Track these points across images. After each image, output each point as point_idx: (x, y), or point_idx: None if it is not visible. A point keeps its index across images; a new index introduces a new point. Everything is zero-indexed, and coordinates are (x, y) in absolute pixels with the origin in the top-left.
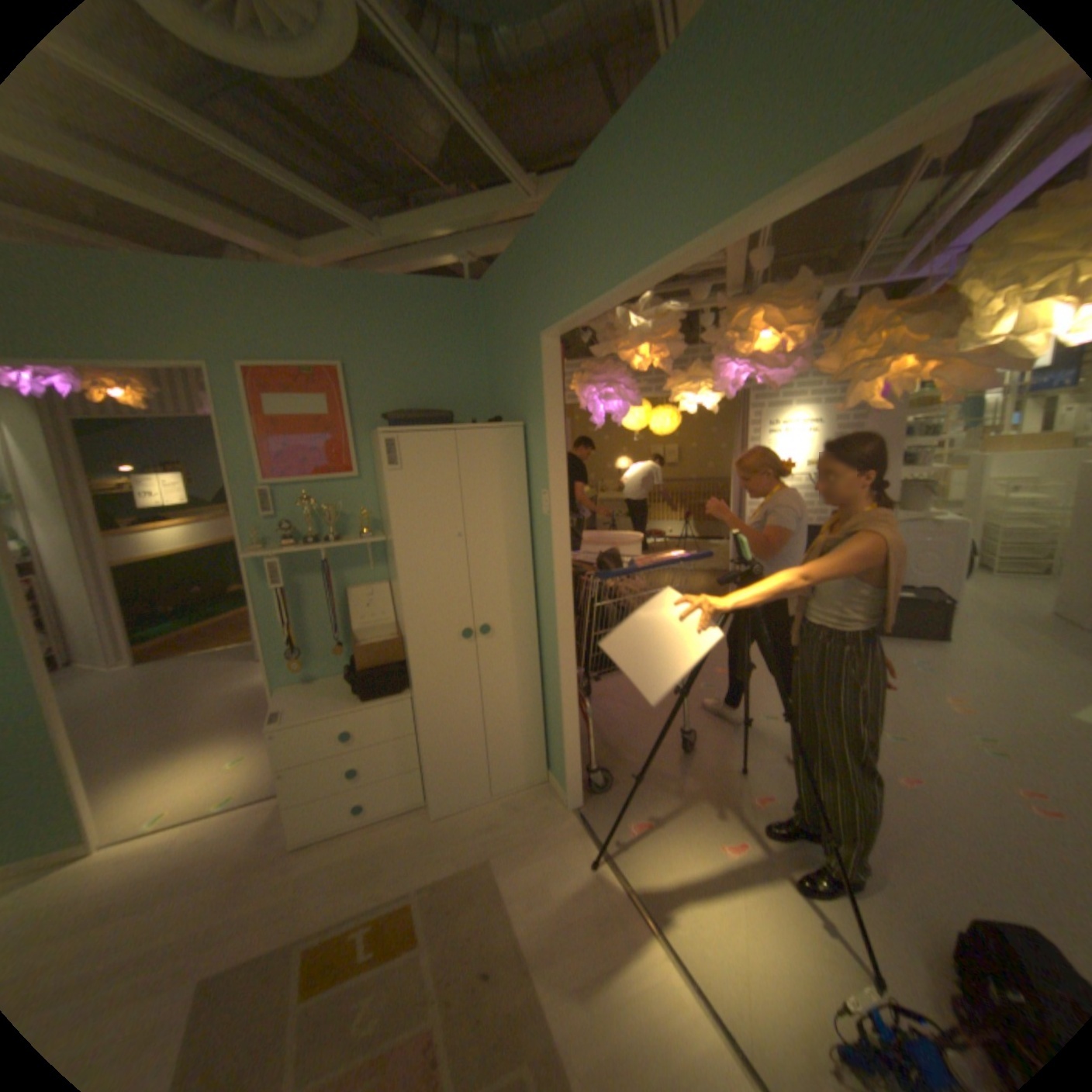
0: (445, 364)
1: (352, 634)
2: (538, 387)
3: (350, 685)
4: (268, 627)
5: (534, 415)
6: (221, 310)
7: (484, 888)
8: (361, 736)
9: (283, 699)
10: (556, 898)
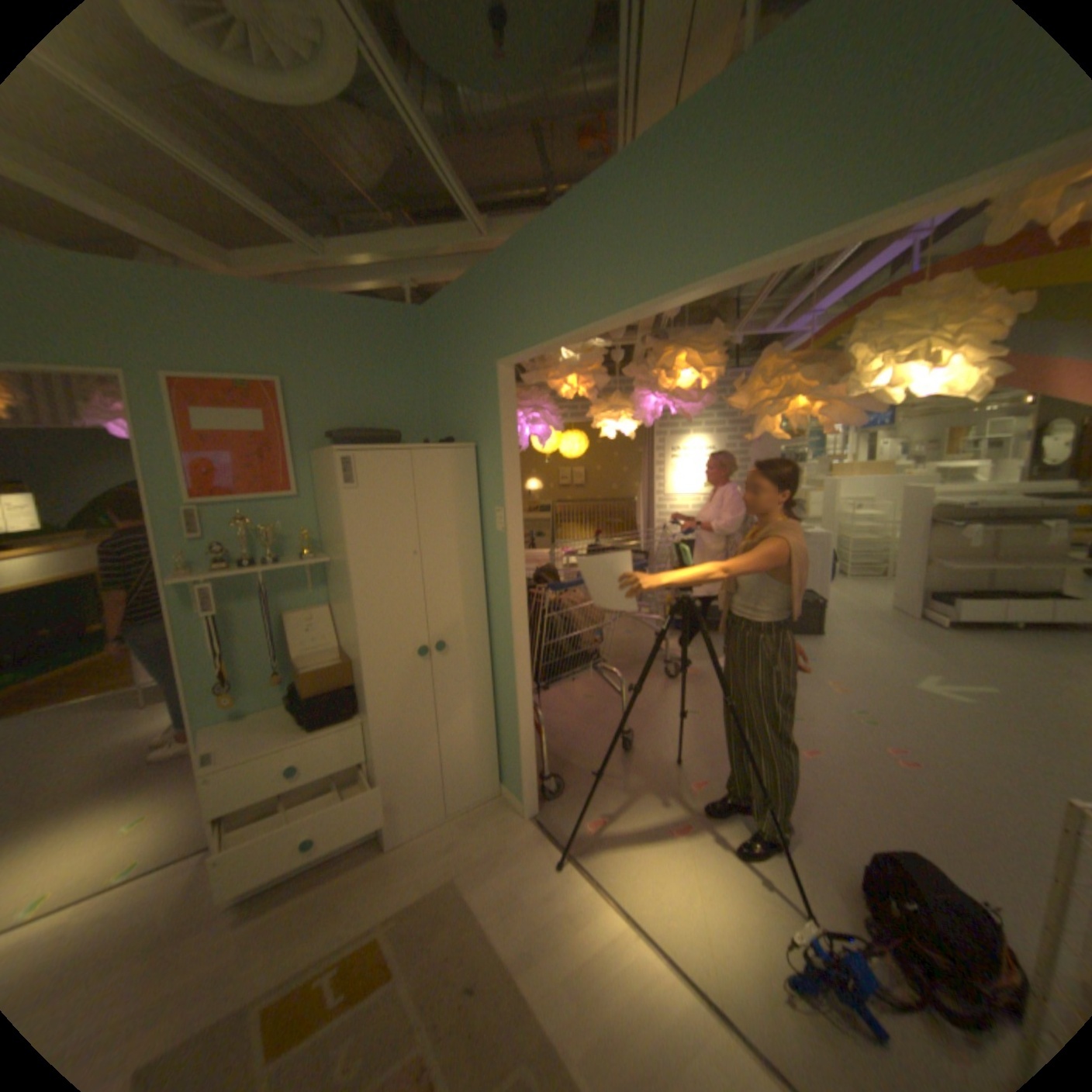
0: (389, 384)
1: (292, 661)
2: (494, 411)
3: (294, 715)
4: (192, 660)
5: (488, 437)
6: (145, 316)
7: (454, 906)
8: (308, 769)
9: (212, 738)
10: (526, 903)
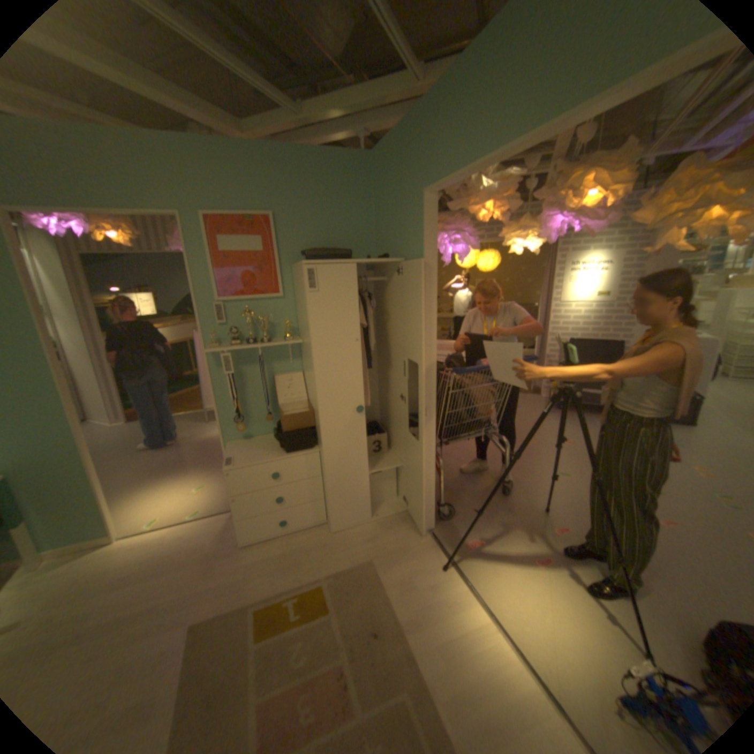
0: (345, 213)
1: (279, 406)
2: (419, 231)
3: (279, 441)
4: (222, 400)
5: (414, 252)
6: (189, 171)
7: (371, 578)
8: (286, 475)
9: (233, 448)
10: (419, 587)
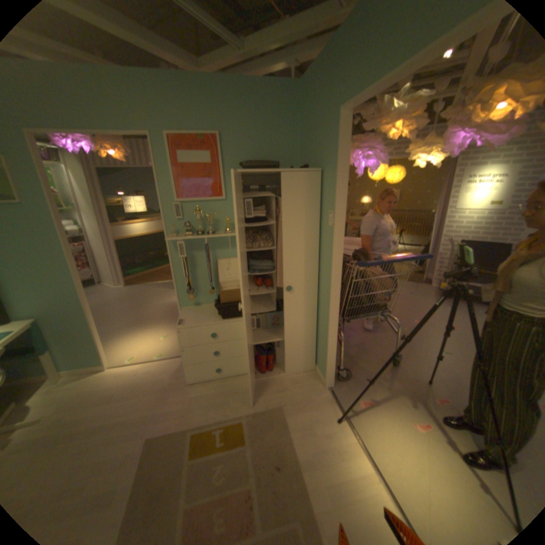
0: (276, 133)
1: (219, 283)
2: (334, 144)
3: (217, 309)
4: (179, 276)
5: (329, 163)
6: (156, 100)
7: (279, 421)
8: (221, 335)
9: (185, 312)
10: (317, 434)
